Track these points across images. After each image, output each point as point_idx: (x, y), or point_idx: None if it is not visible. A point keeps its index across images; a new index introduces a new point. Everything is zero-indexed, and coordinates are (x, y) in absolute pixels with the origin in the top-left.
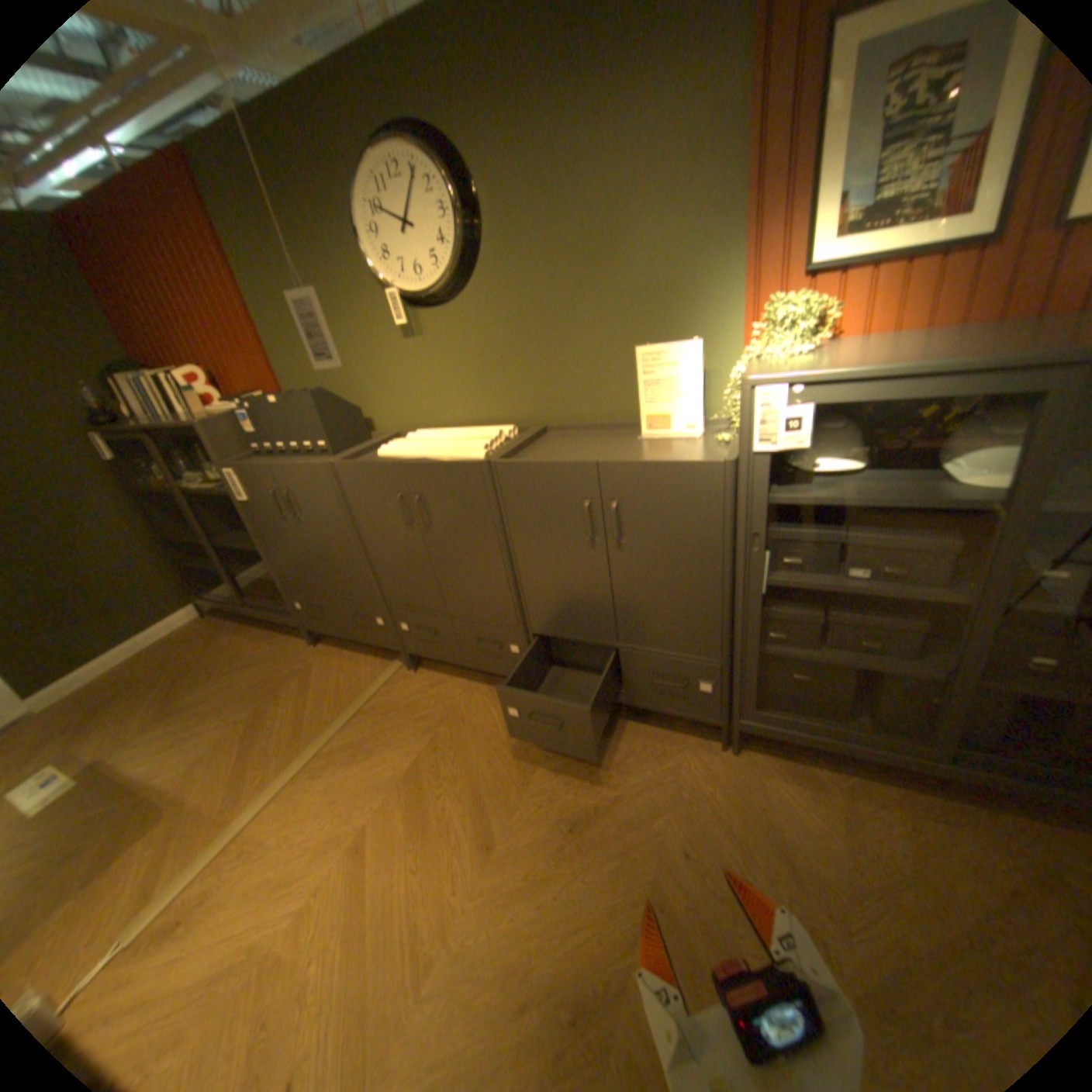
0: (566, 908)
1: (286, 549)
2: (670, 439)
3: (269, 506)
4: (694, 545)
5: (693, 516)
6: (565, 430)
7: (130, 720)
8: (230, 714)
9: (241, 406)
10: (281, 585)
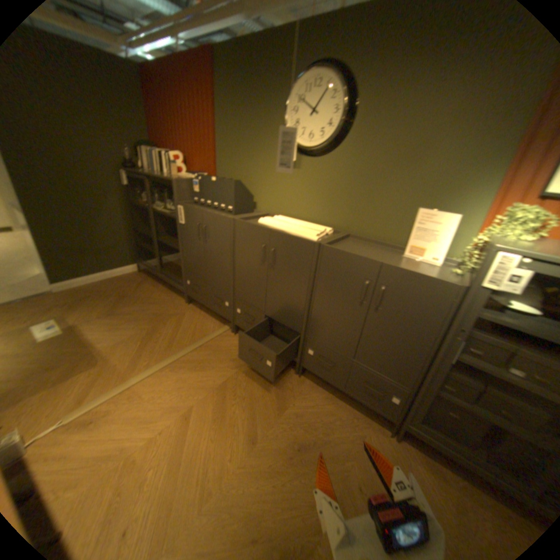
0: (288, 493)
1: (195, 253)
2: (422, 262)
3: (195, 229)
4: (422, 324)
5: (429, 308)
6: (360, 238)
7: (95, 310)
8: (142, 323)
9: (198, 177)
10: (185, 269)
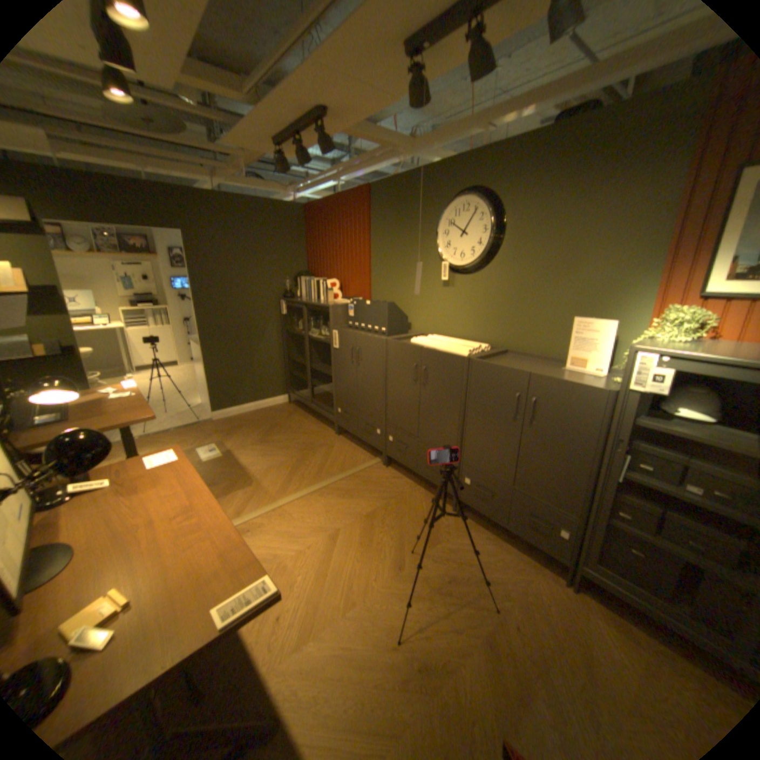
0: (435, 617)
1: (347, 378)
2: (584, 374)
3: (348, 353)
4: (579, 436)
5: (583, 418)
6: (520, 354)
7: (249, 437)
8: (292, 451)
9: (353, 303)
10: (337, 396)
